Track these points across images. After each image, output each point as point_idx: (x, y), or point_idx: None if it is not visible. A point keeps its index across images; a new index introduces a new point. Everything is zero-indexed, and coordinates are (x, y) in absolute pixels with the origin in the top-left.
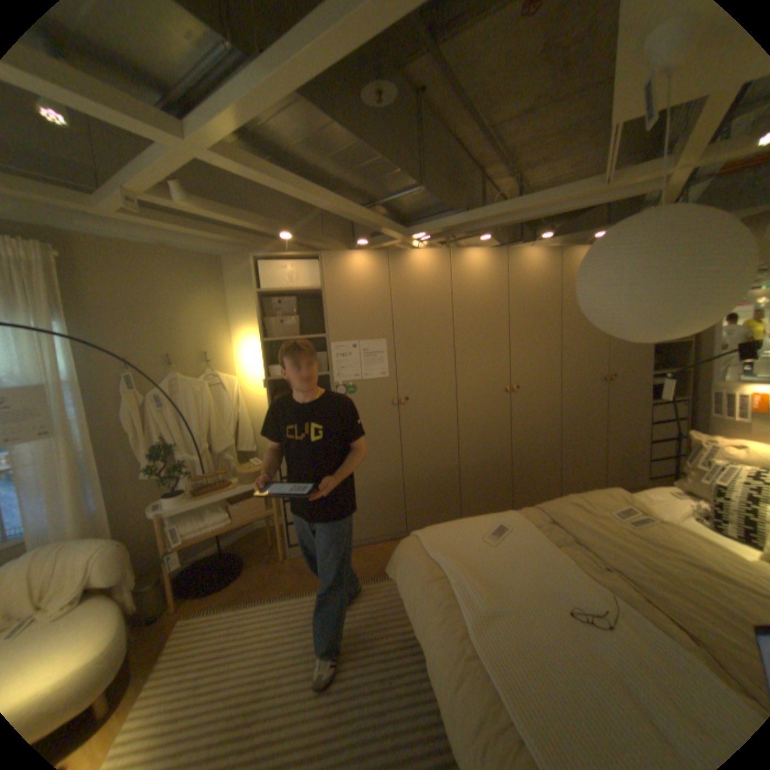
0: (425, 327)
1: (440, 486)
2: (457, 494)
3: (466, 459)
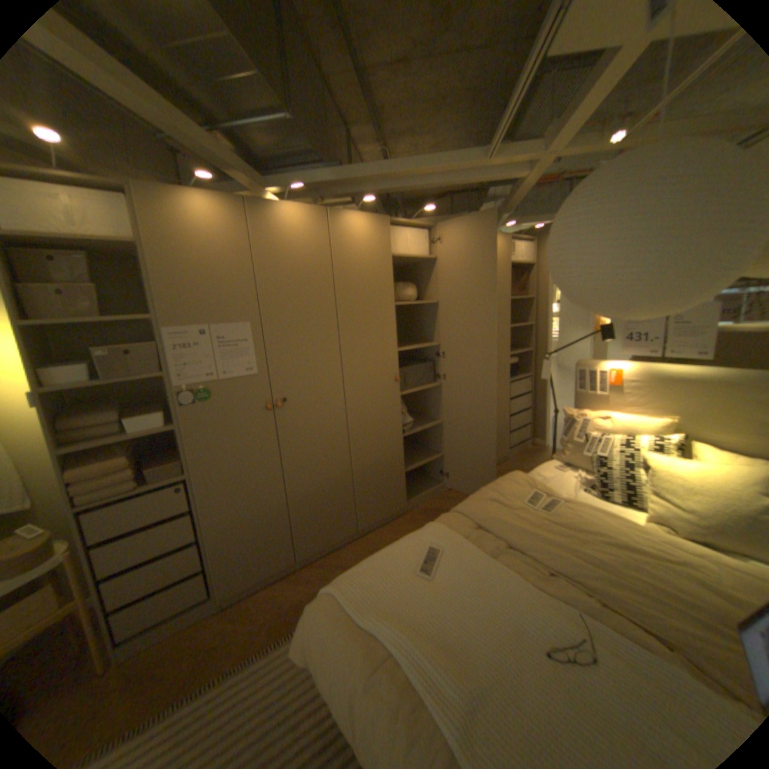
0: (302, 306)
1: (332, 499)
2: (351, 503)
3: (359, 462)
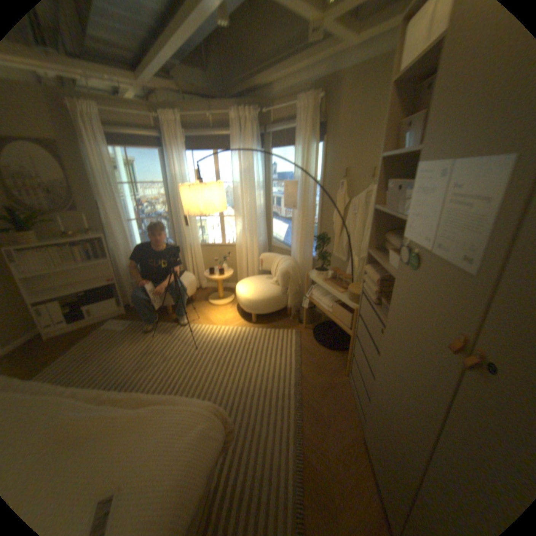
0: None
1: None
2: None
3: None
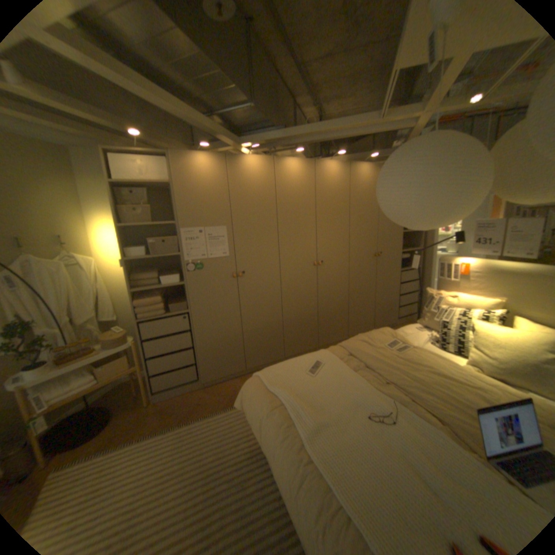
0: (256, 217)
1: (269, 335)
2: (281, 339)
3: (287, 314)
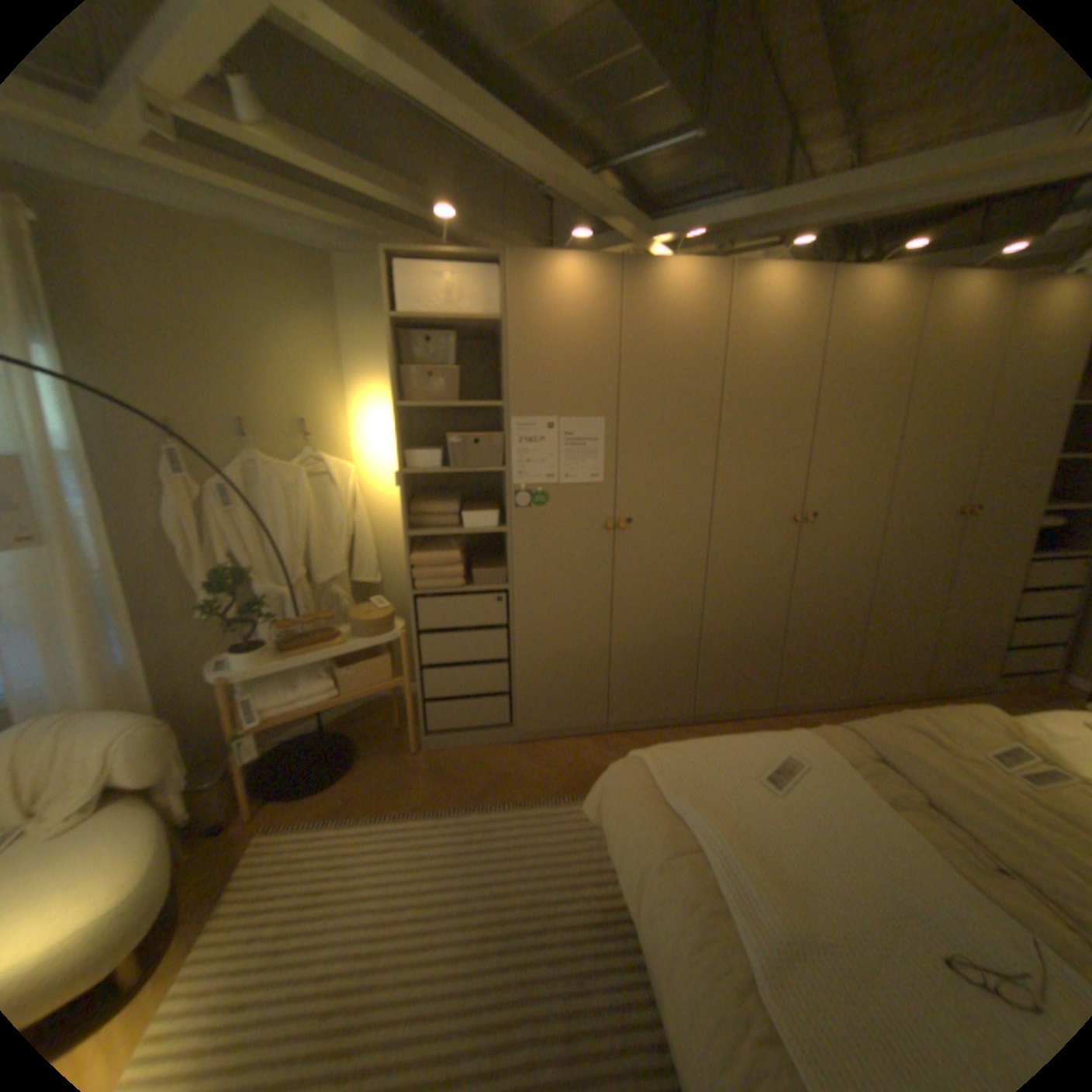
0: (674, 400)
1: (667, 661)
2: (692, 676)
3: (714, 624)
